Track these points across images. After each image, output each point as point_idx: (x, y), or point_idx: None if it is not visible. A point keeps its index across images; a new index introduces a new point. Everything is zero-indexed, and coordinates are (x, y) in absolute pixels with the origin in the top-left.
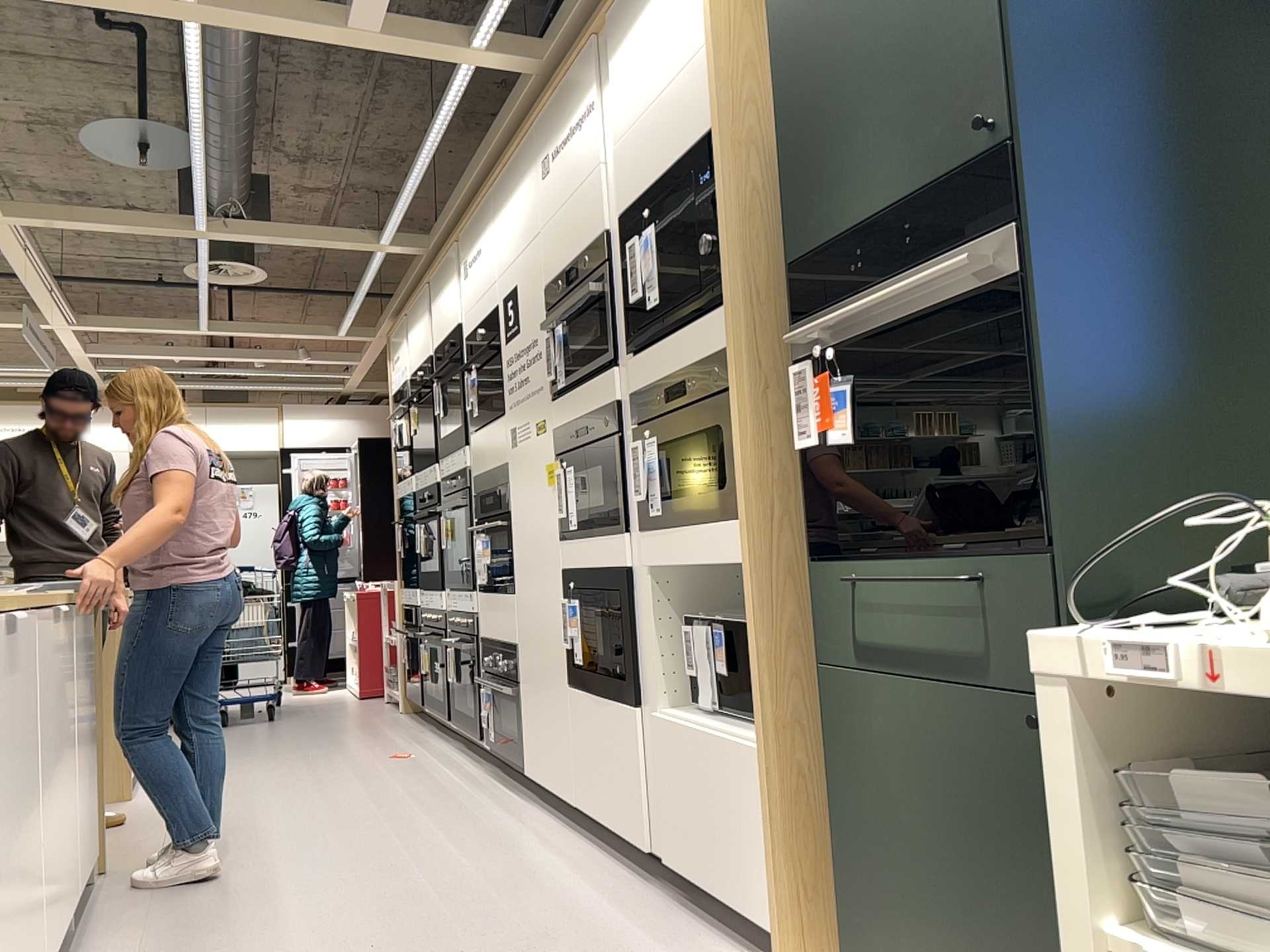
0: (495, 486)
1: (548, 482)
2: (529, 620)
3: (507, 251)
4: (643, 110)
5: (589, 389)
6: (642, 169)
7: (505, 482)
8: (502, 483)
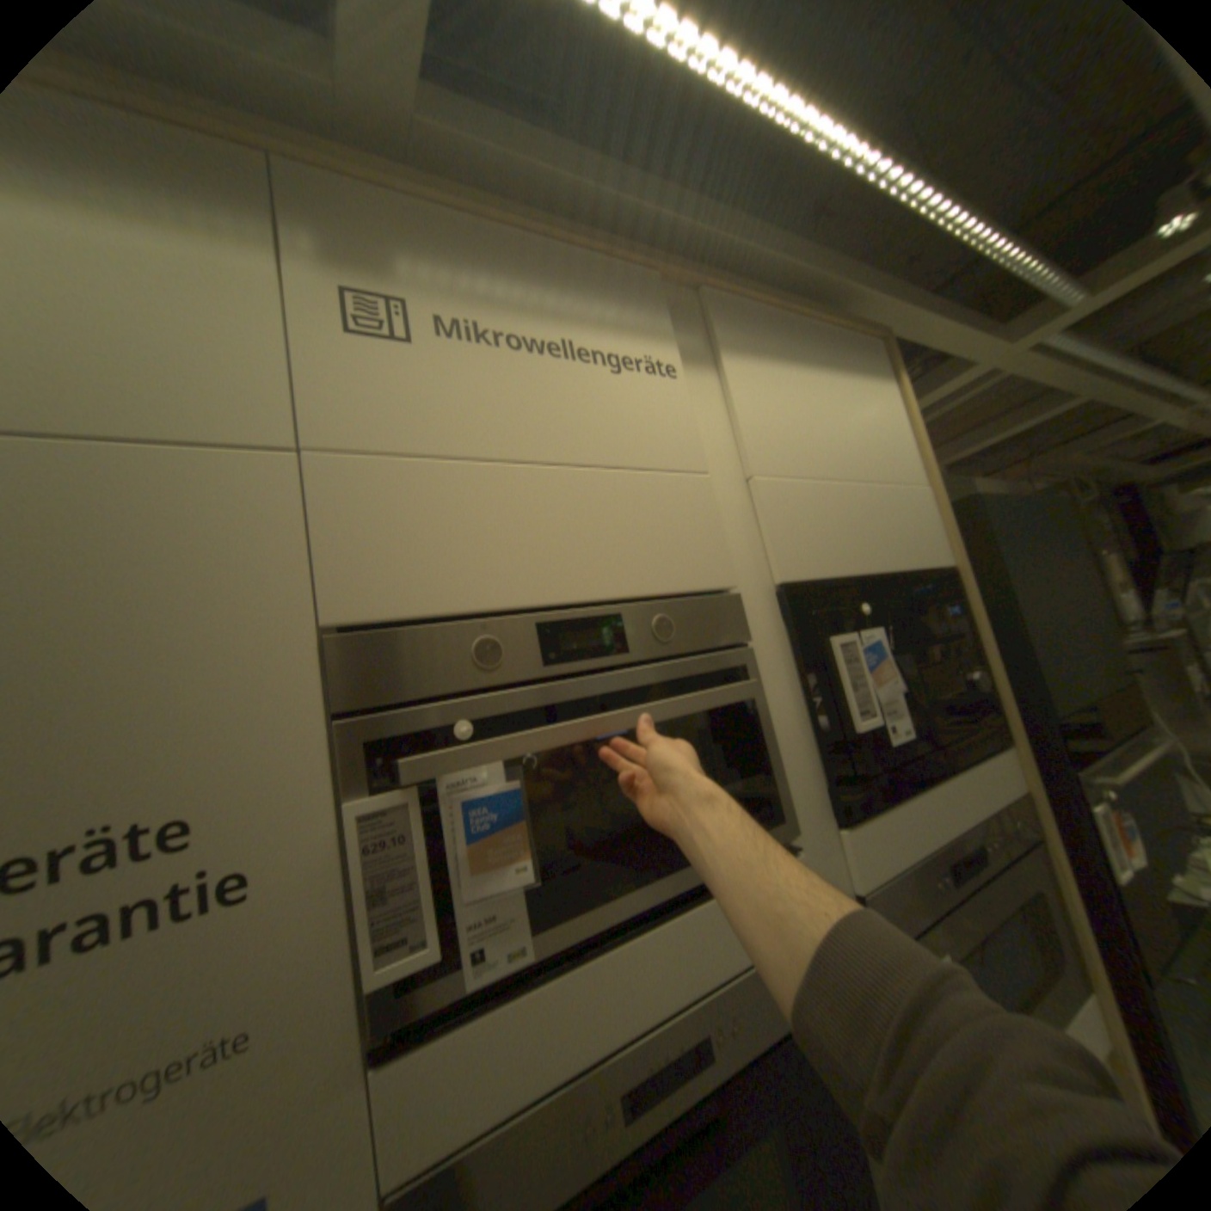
0: None
1: None
2: None
3: None
4: (821, 471)
5: (688, 936)
6: (835, 543)
7: None
8: None
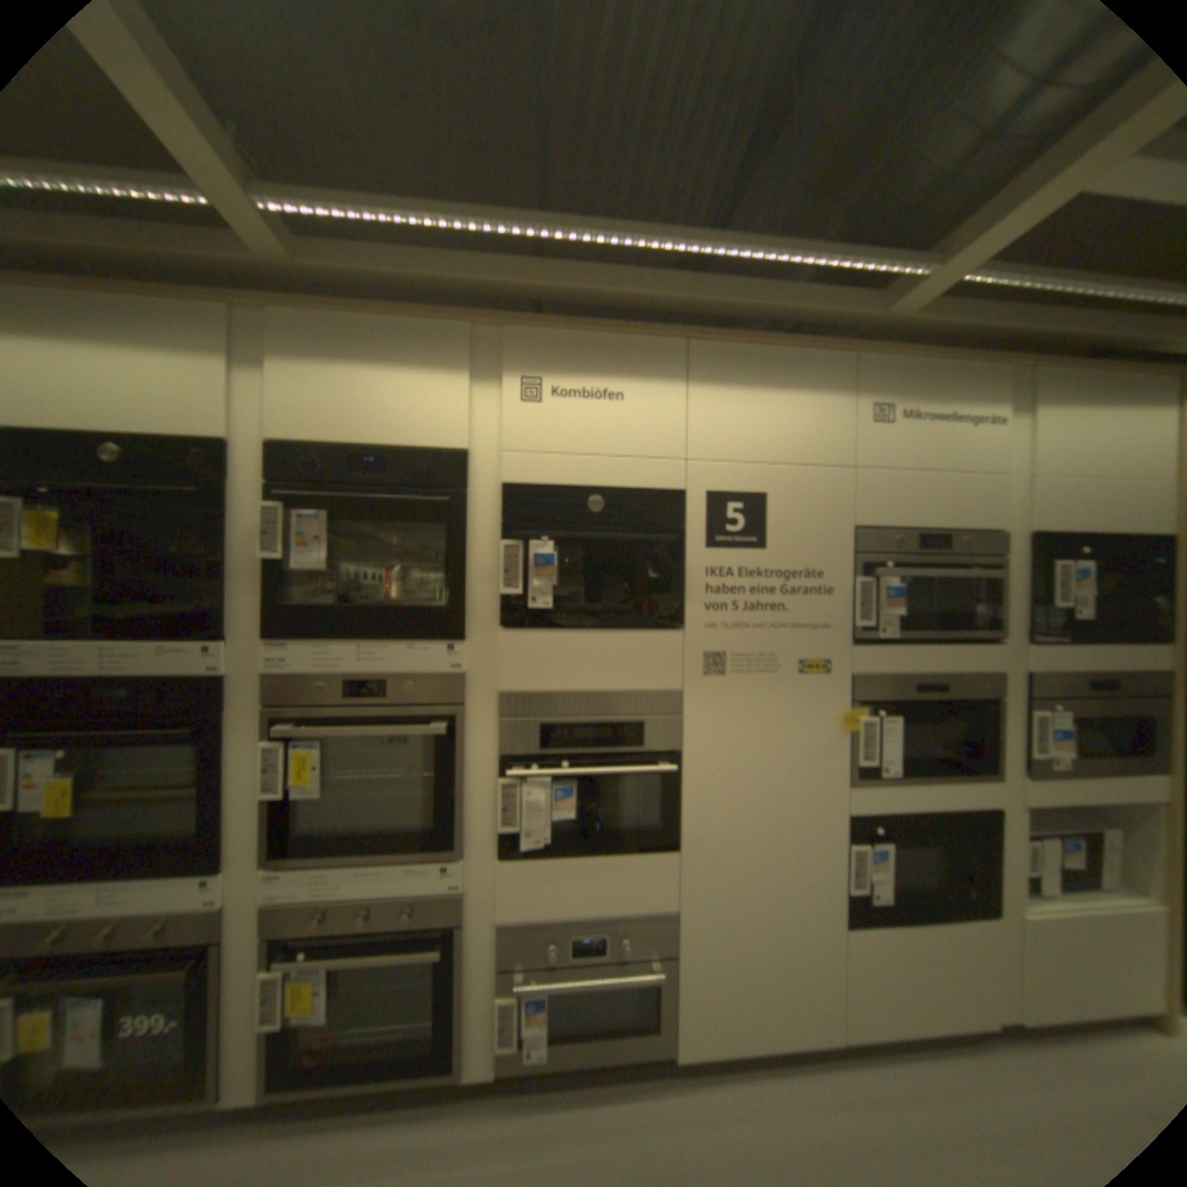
0: (624, 714)
1: (828, 726)
2: (729, 878)
3: (736, 442)
4: (1085, 473)
5: (949, 653)
6: (1078, 514)
7: (671, 714)
8: (656, 714)
